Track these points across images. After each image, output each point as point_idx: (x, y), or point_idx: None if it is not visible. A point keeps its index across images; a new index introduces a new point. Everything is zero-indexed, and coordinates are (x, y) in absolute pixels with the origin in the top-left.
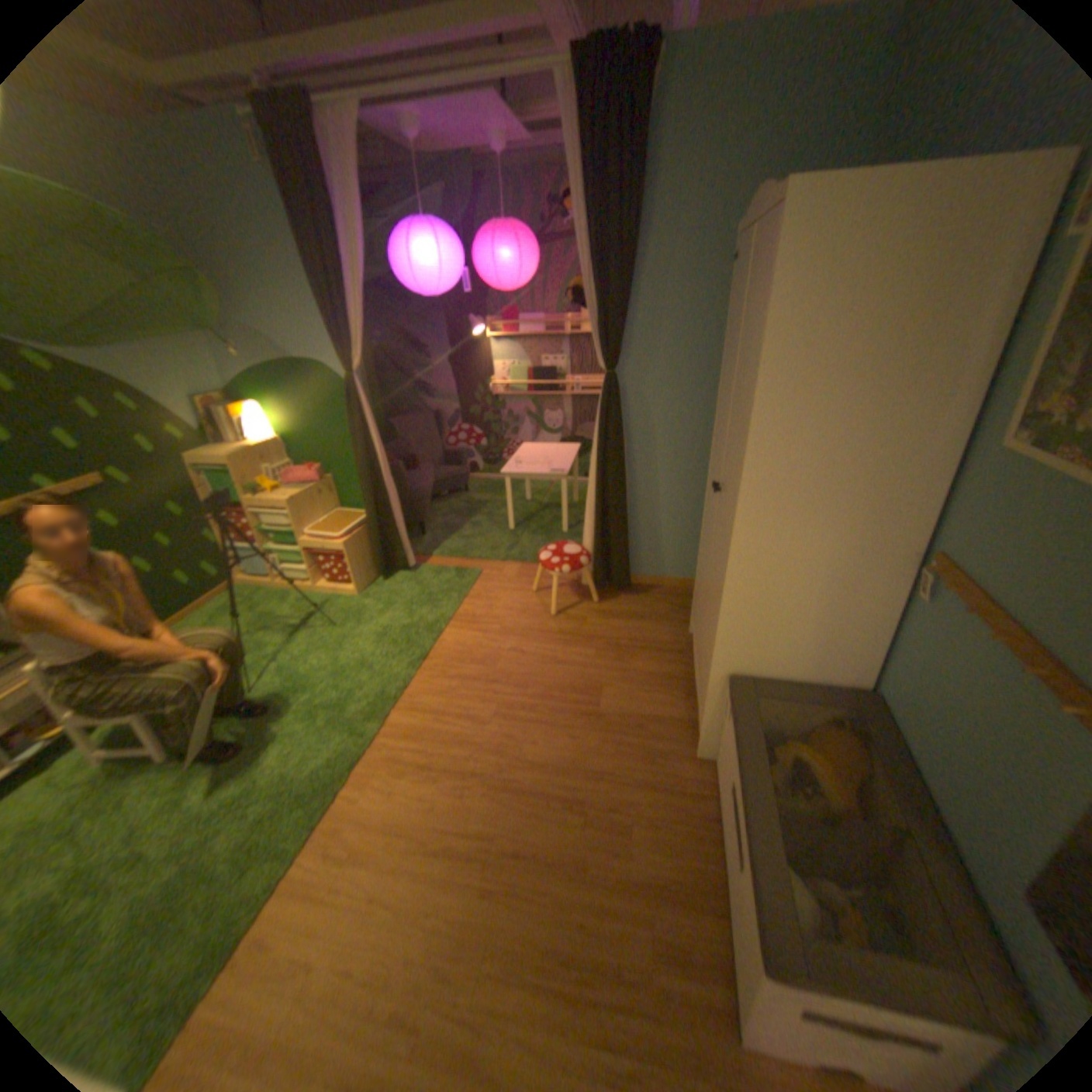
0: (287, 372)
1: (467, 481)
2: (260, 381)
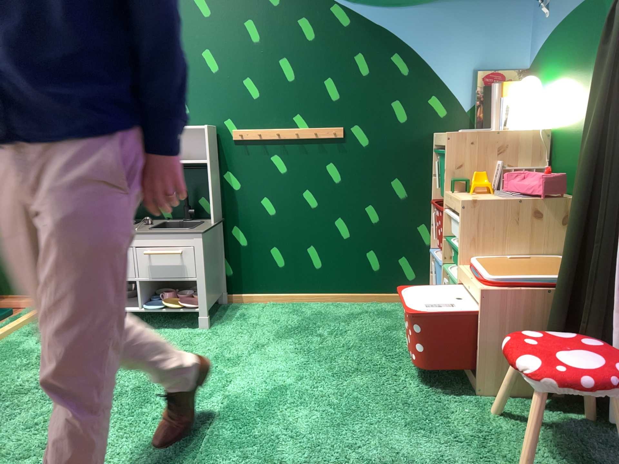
0: (583, 19)
1: None
2: (556, 44)
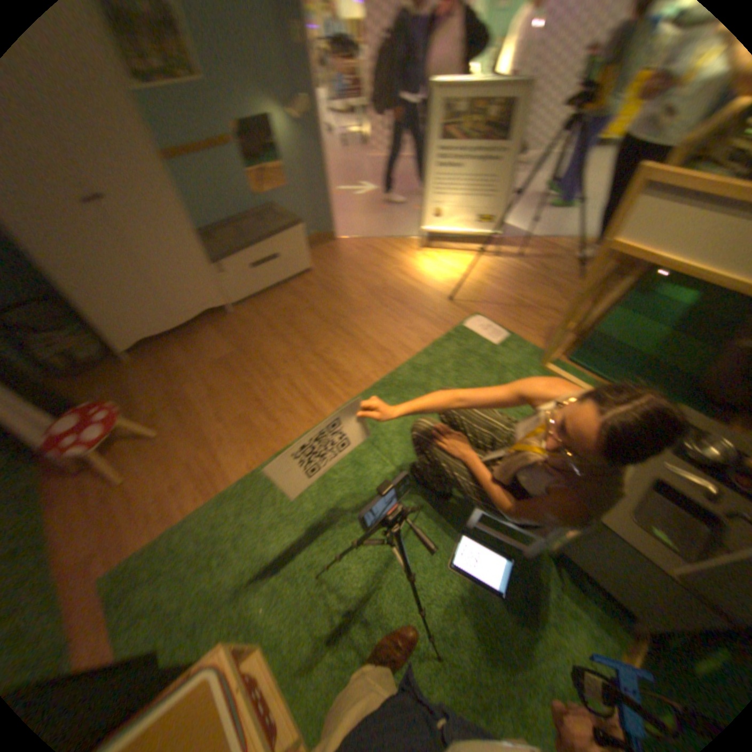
0: None
1: None
2: None
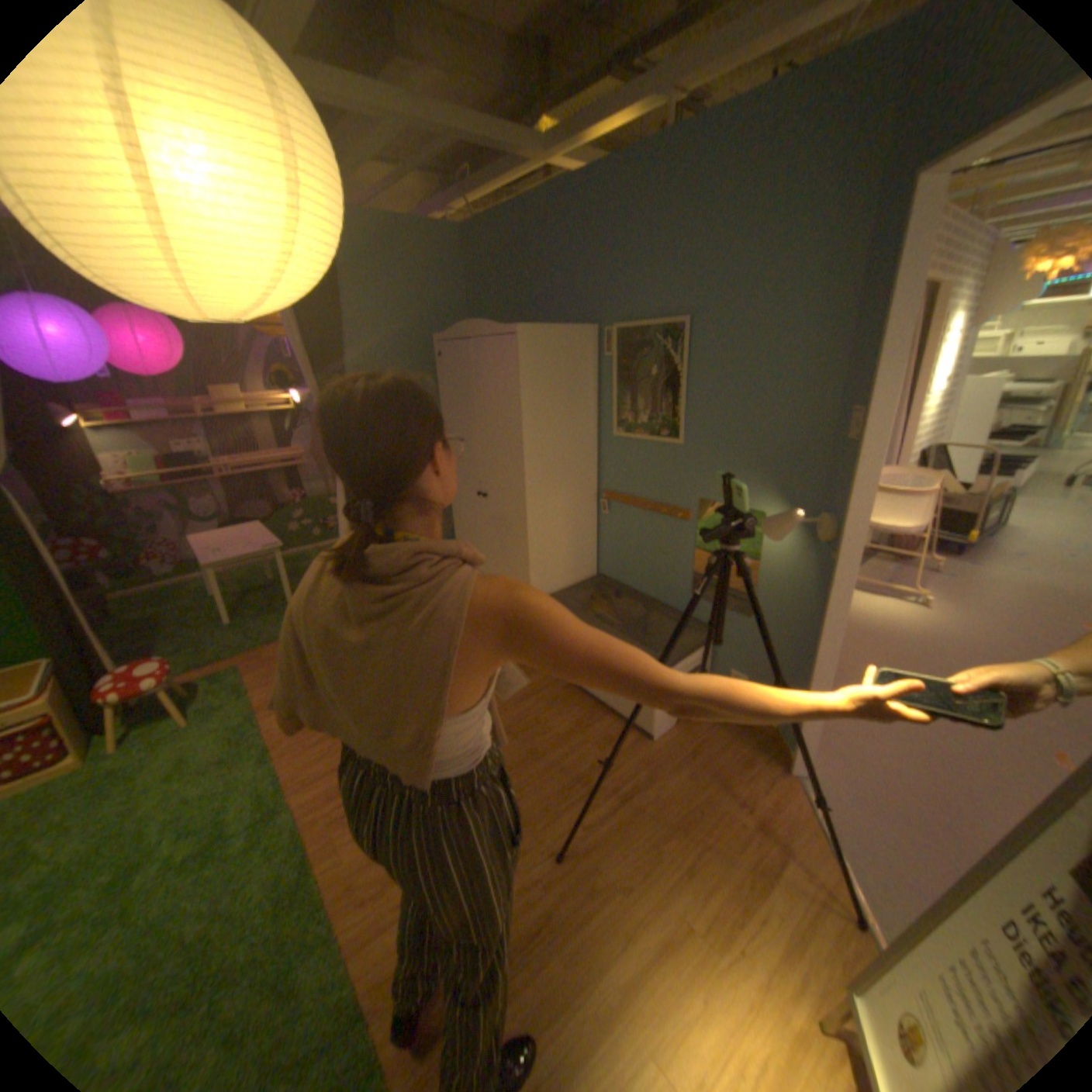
0: None
1: (105, 602)
2: None
